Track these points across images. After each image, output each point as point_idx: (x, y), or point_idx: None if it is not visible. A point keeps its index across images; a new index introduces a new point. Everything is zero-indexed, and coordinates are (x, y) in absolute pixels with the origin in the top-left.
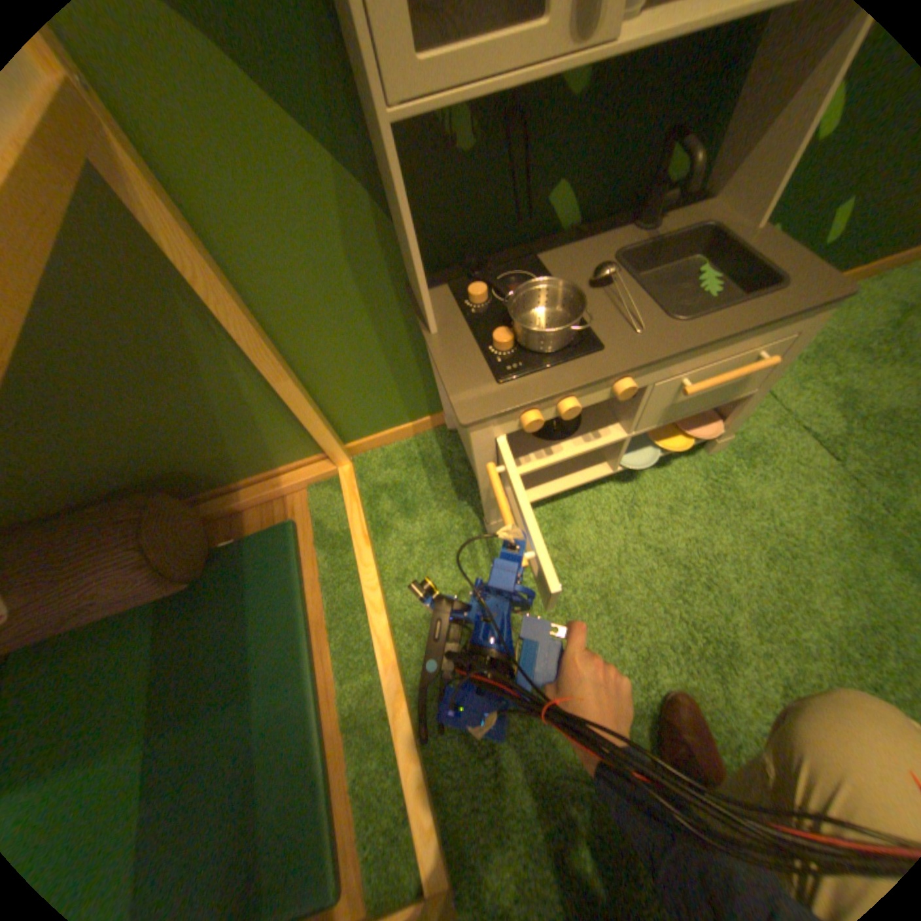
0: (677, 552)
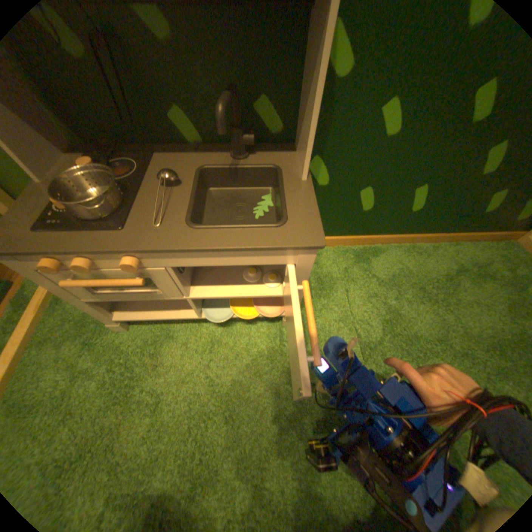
0: (223, 388)
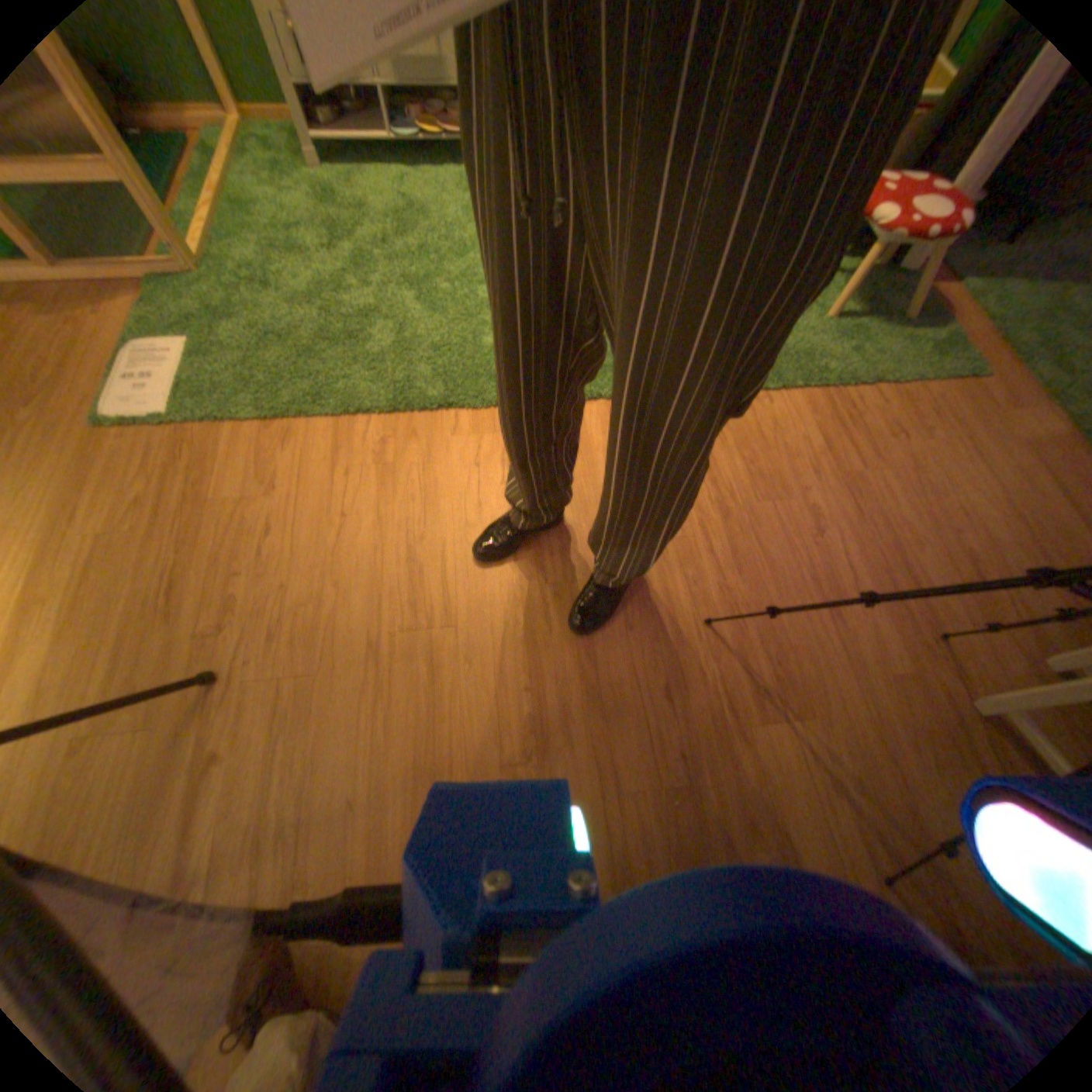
0: (410, 197)
